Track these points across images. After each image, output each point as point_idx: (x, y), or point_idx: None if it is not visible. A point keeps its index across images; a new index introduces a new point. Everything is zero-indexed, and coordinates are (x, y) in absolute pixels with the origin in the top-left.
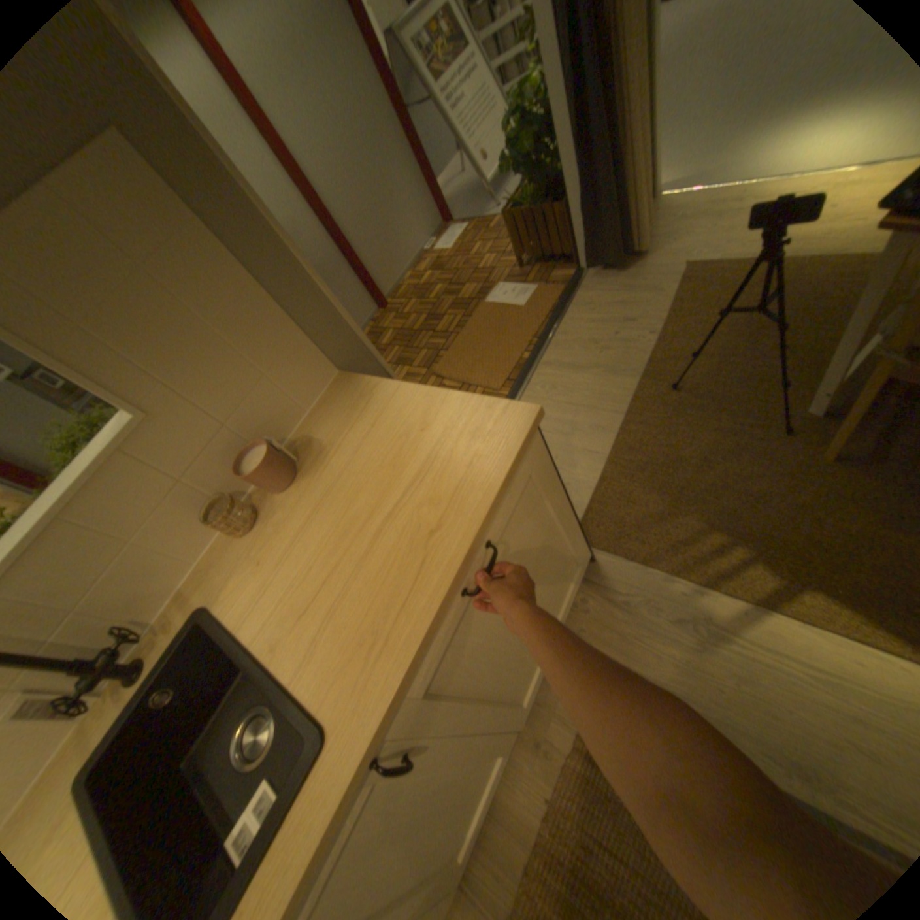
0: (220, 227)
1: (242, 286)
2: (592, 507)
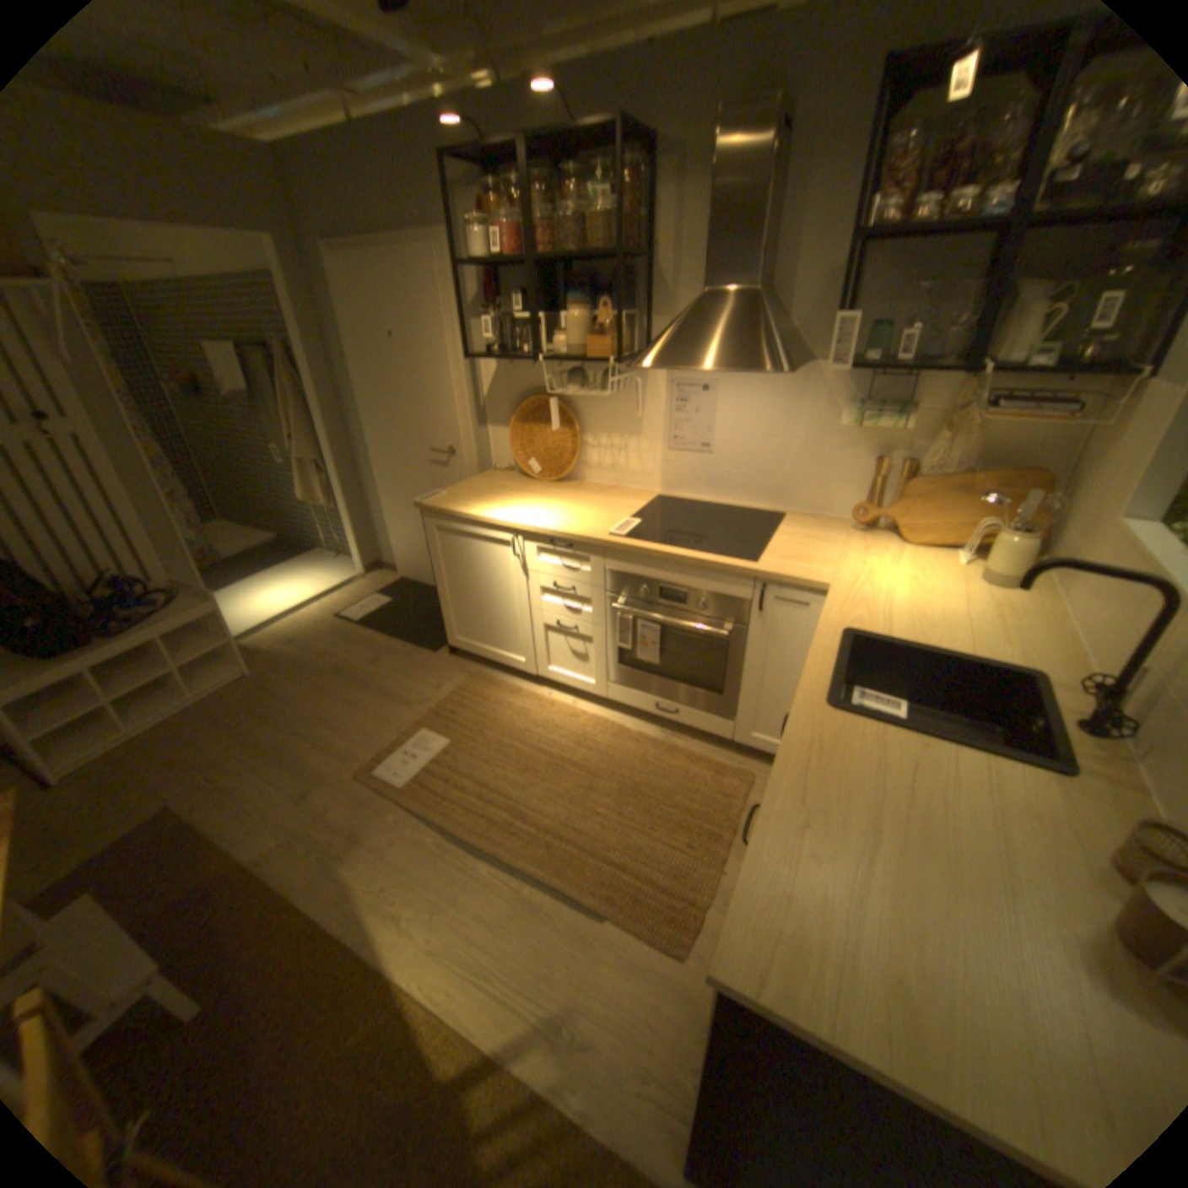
0: None
1: None
2: None
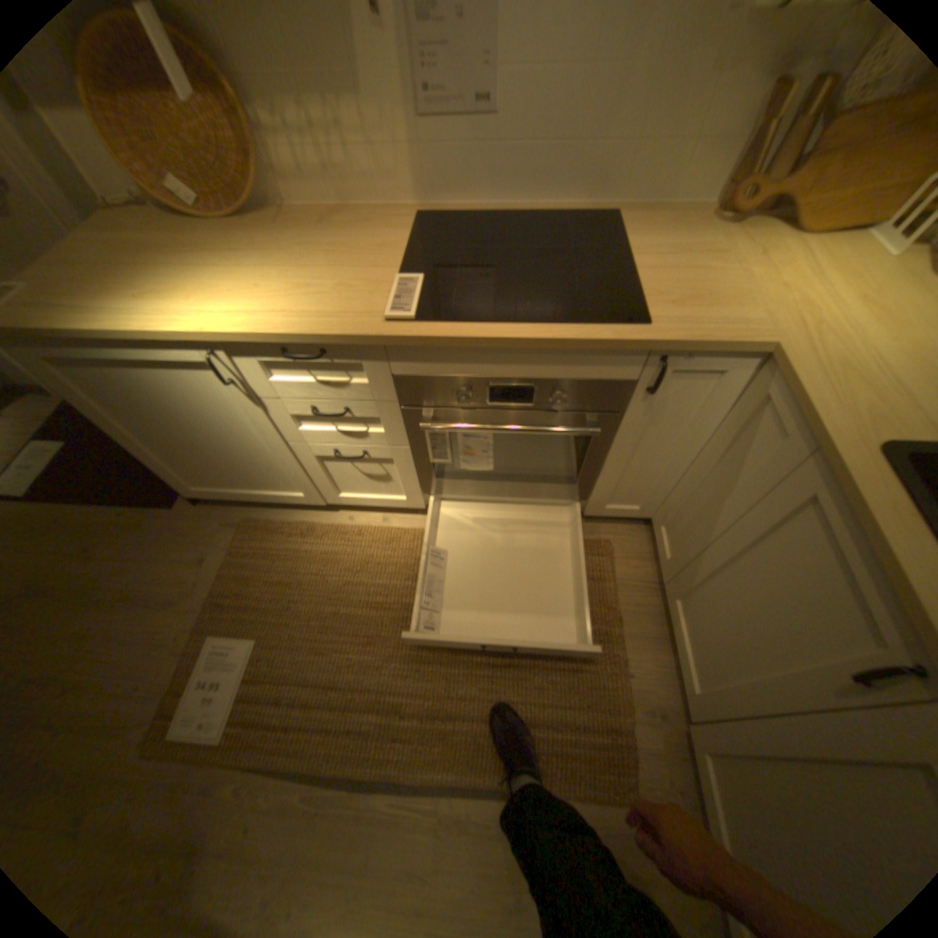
0: None
1: None
2: None
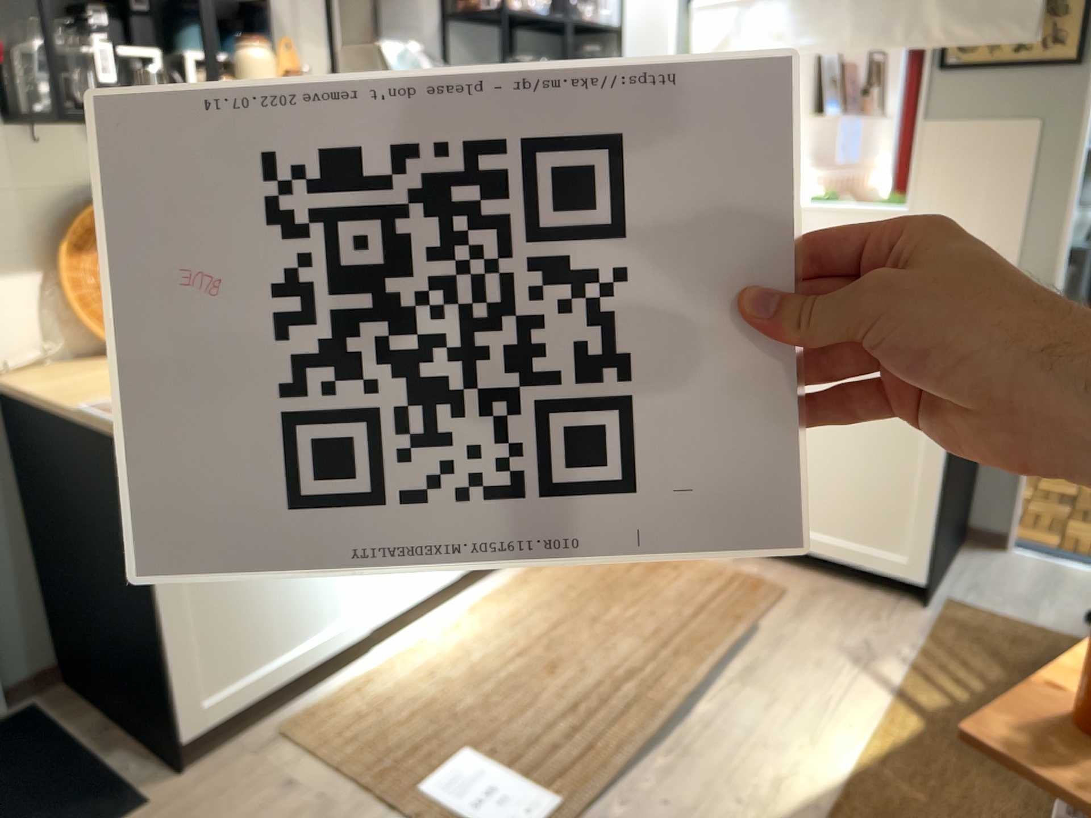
0: (1045, 177)
1: (1020, 207)
2: (1004, 617)
